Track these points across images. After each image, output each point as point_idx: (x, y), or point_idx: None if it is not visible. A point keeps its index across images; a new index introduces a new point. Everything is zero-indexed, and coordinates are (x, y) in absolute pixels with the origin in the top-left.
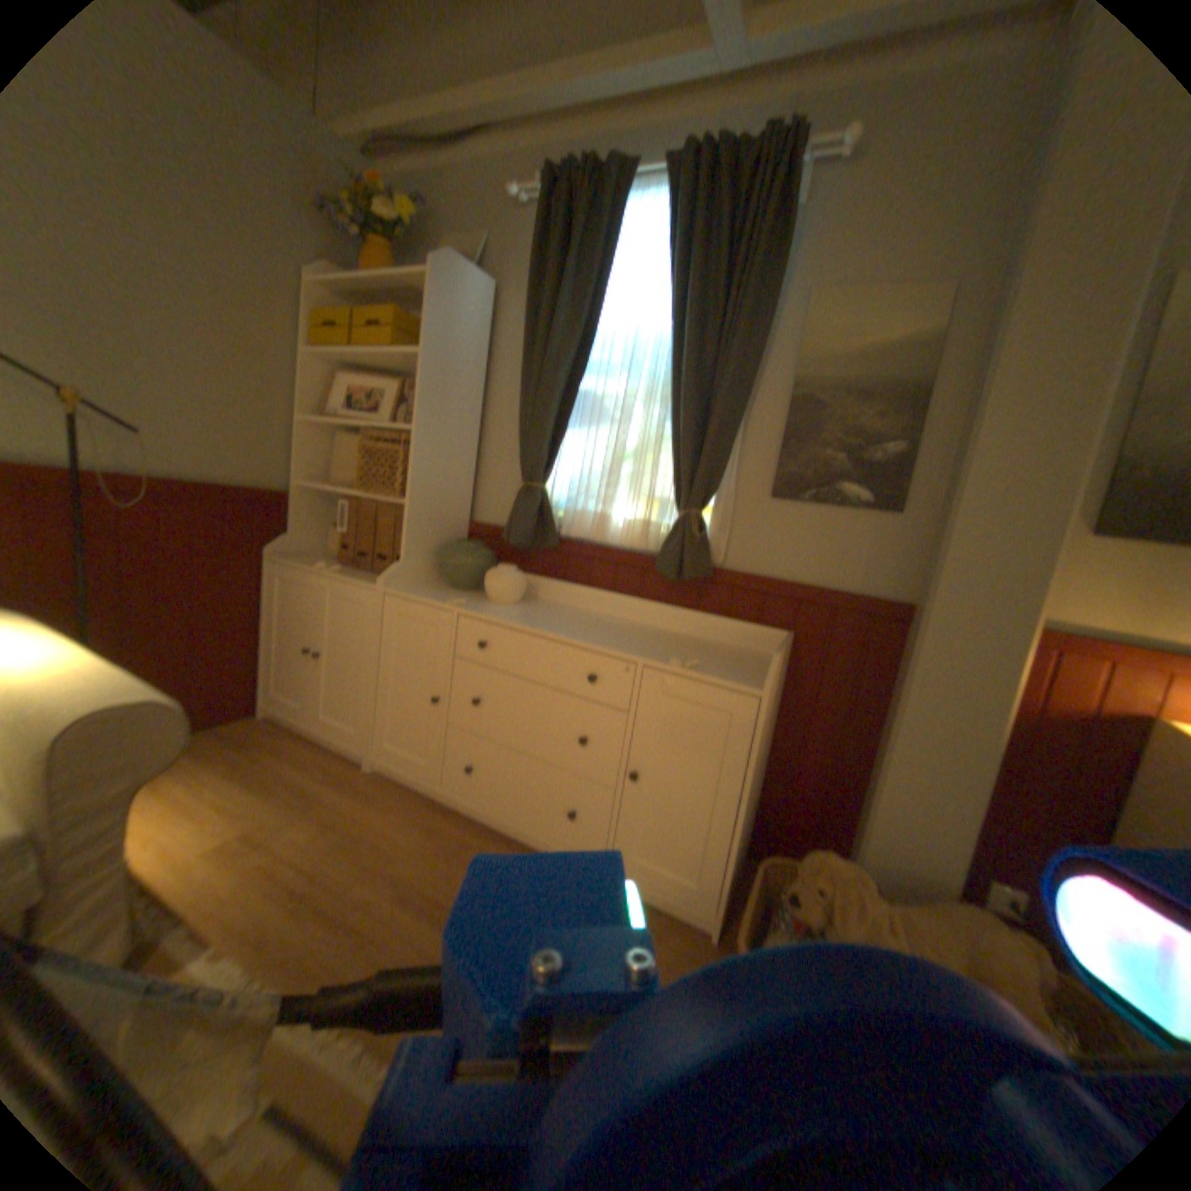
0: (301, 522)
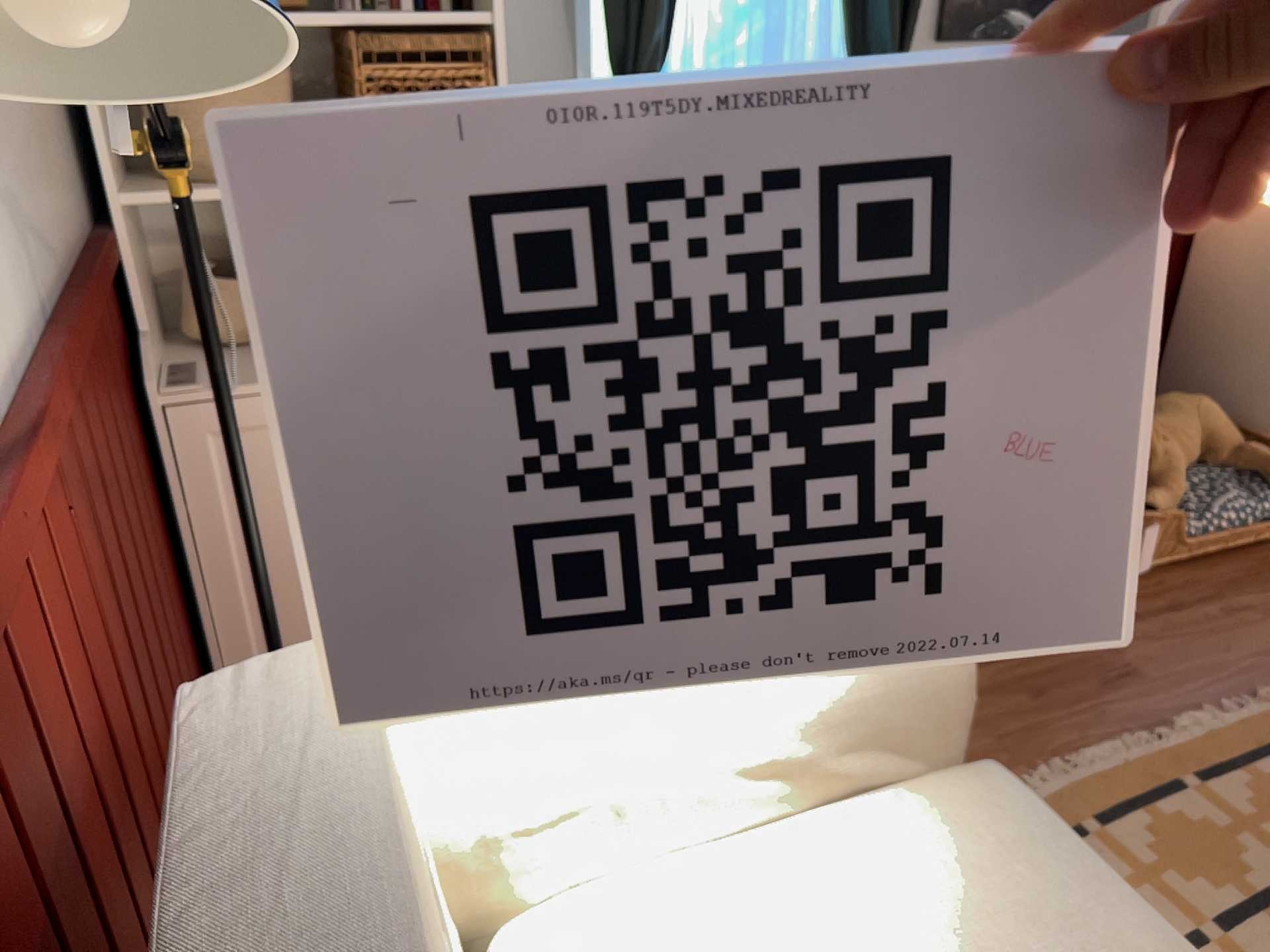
0: (146, 294)
